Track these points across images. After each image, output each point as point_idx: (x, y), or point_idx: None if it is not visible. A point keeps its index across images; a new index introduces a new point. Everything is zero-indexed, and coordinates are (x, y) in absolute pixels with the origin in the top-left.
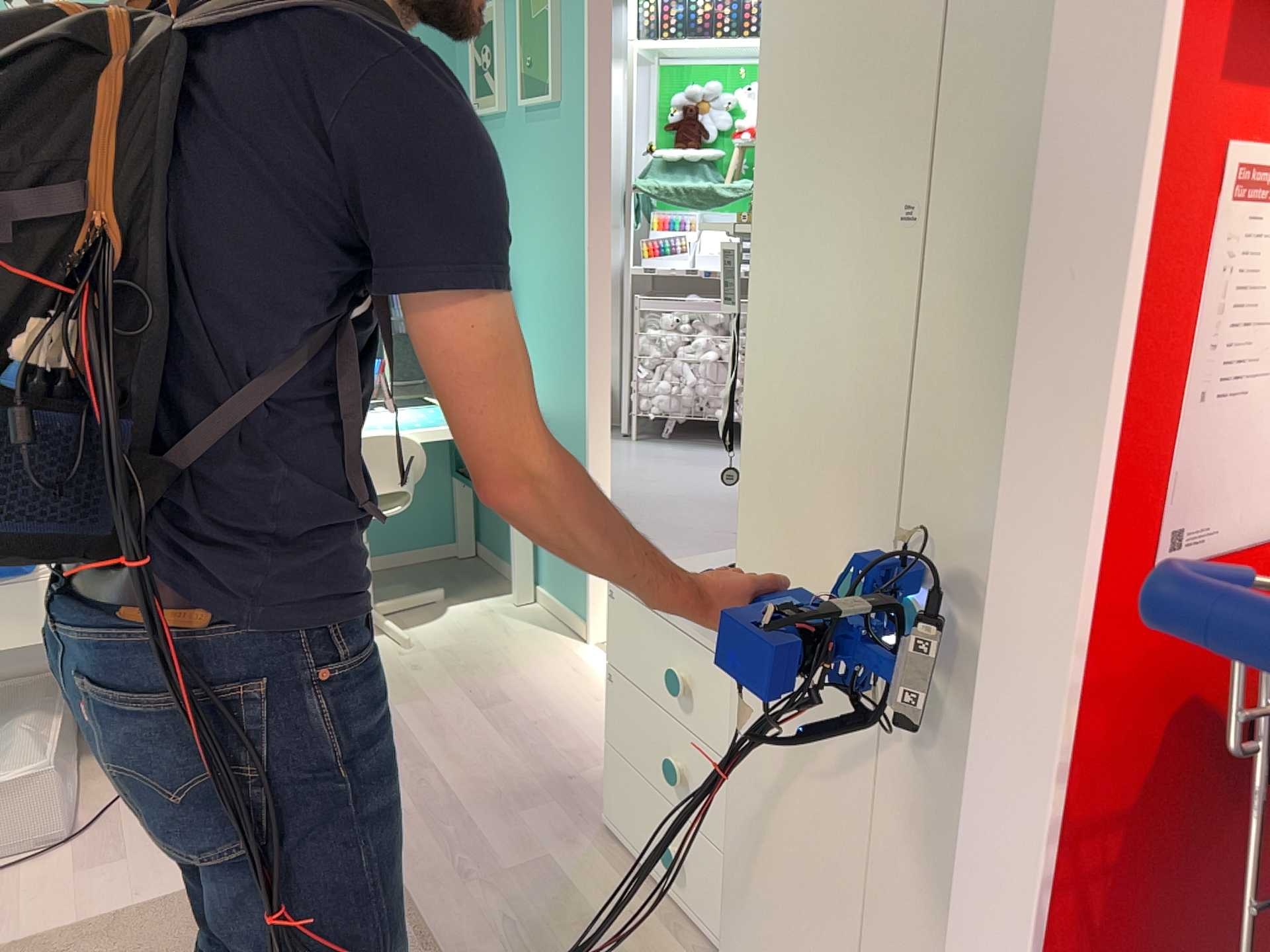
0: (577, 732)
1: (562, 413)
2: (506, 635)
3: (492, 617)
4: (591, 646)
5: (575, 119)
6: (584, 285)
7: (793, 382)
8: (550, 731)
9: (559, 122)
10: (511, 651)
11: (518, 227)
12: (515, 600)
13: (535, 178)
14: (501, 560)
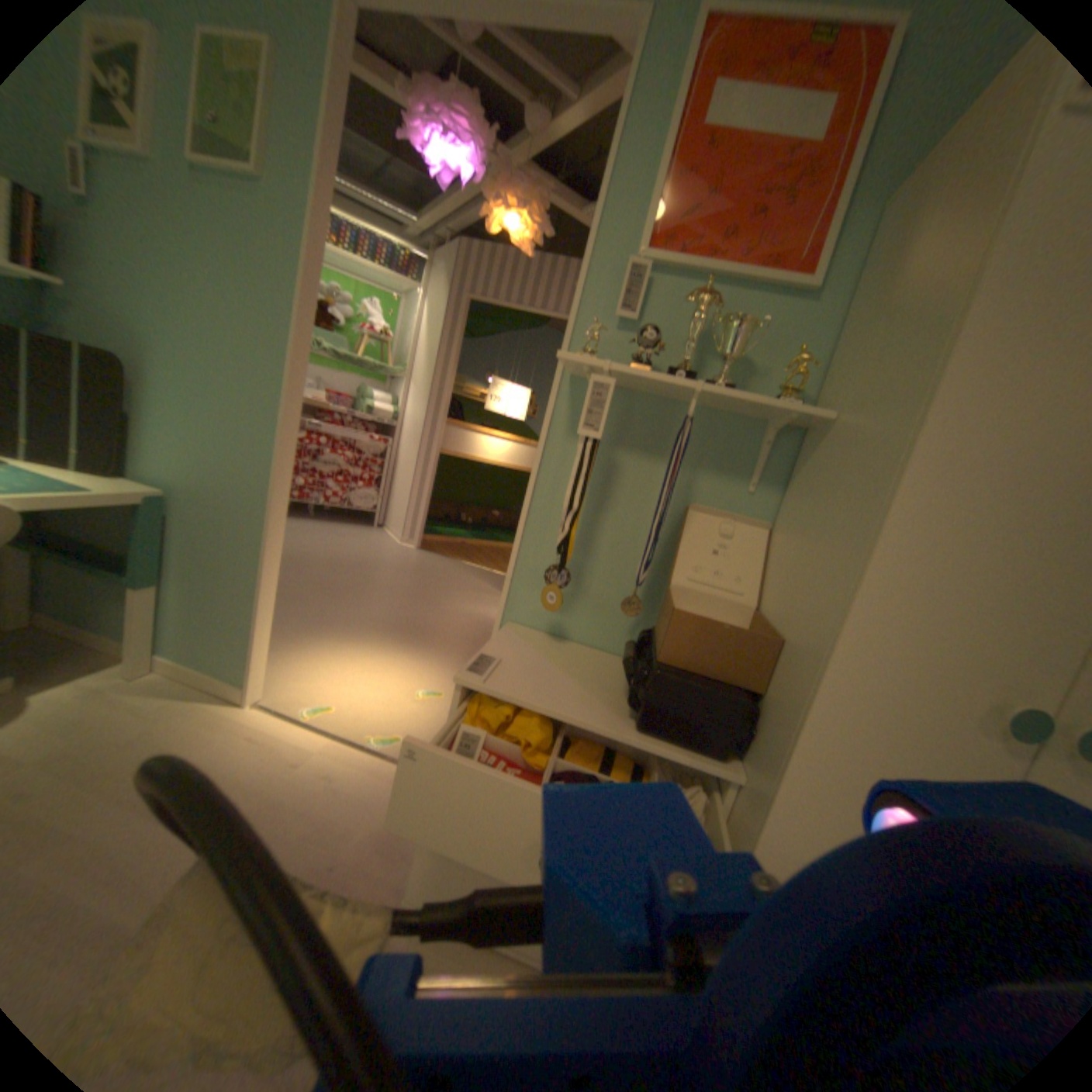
0: (298, 812)
1: (223, 493)
2: (138, 719)
3: (103, 700)
4: (248, 710)
5: (288, 207)
6: (281, 375)
7: (964, 543)
8: (269, 823)
9: (257, 201)
10: (157, 737)
11: (159, 292)
12: (121, 675)
13: (202, 248)
14: (83, 632)
